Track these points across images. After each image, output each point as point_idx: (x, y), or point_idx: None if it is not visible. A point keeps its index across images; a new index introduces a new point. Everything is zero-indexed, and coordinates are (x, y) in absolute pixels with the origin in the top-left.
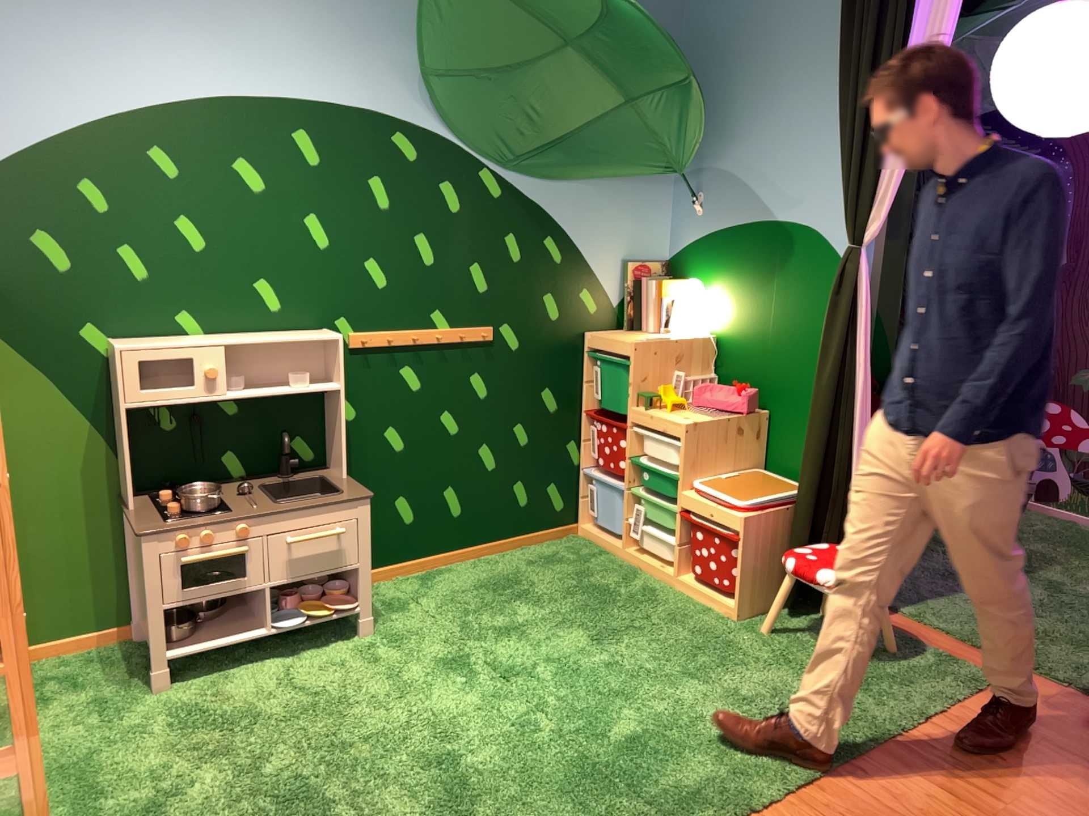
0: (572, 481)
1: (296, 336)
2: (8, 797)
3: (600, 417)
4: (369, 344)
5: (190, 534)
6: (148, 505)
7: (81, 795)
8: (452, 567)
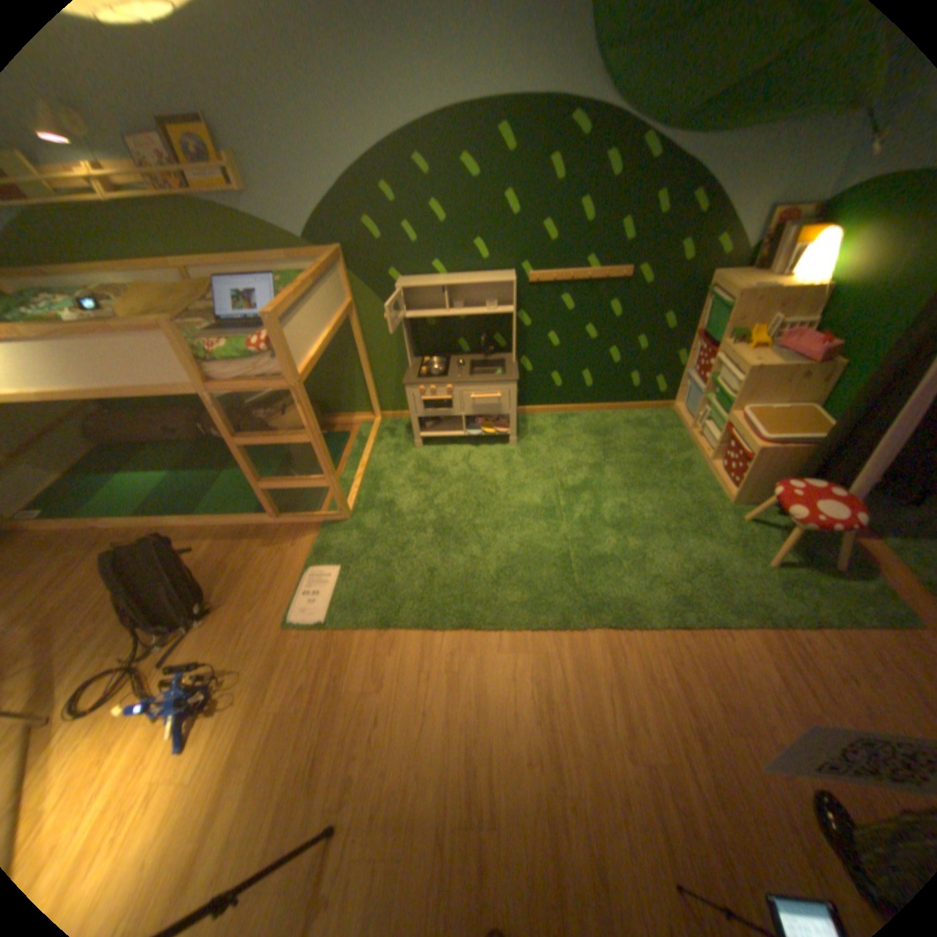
0: (676, 376)
1: (489, 279)
2: (352, 480)
3: (709, 337)
4: (540, 280)
5: (424, 388)
6: (417, 365)
7: (372, 488)
8: (579, 414)
